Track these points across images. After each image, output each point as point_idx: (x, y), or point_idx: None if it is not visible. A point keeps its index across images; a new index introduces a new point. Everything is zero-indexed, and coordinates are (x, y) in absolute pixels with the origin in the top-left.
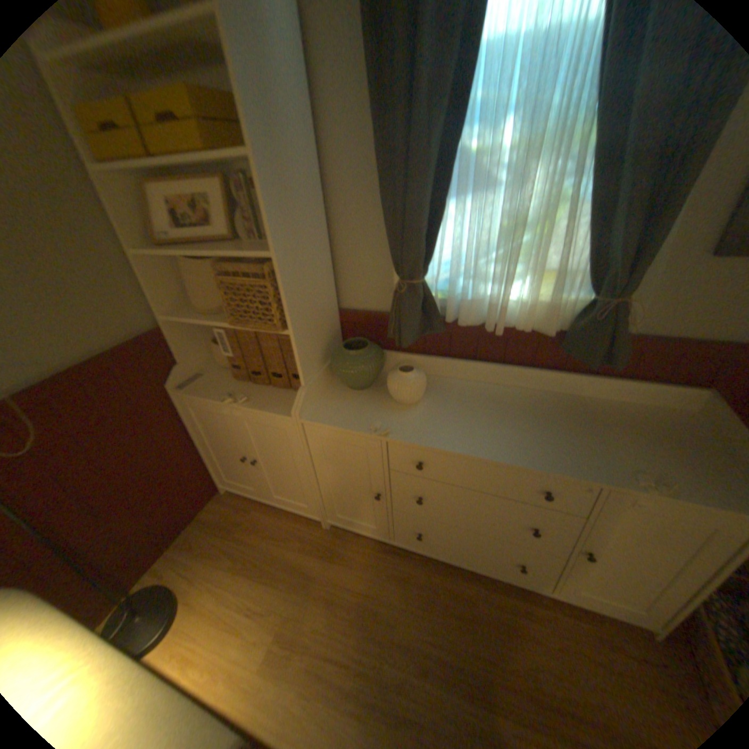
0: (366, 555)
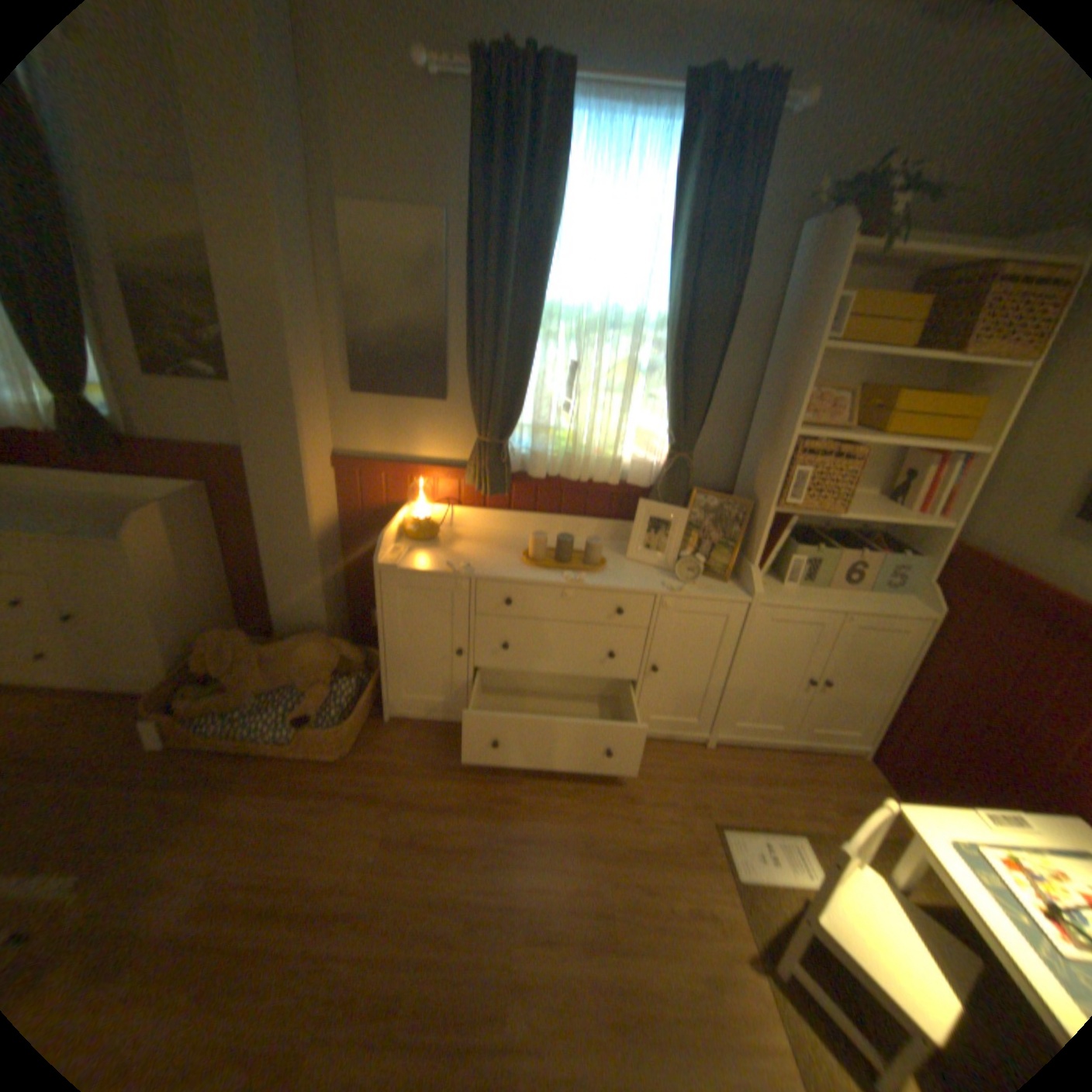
0: None
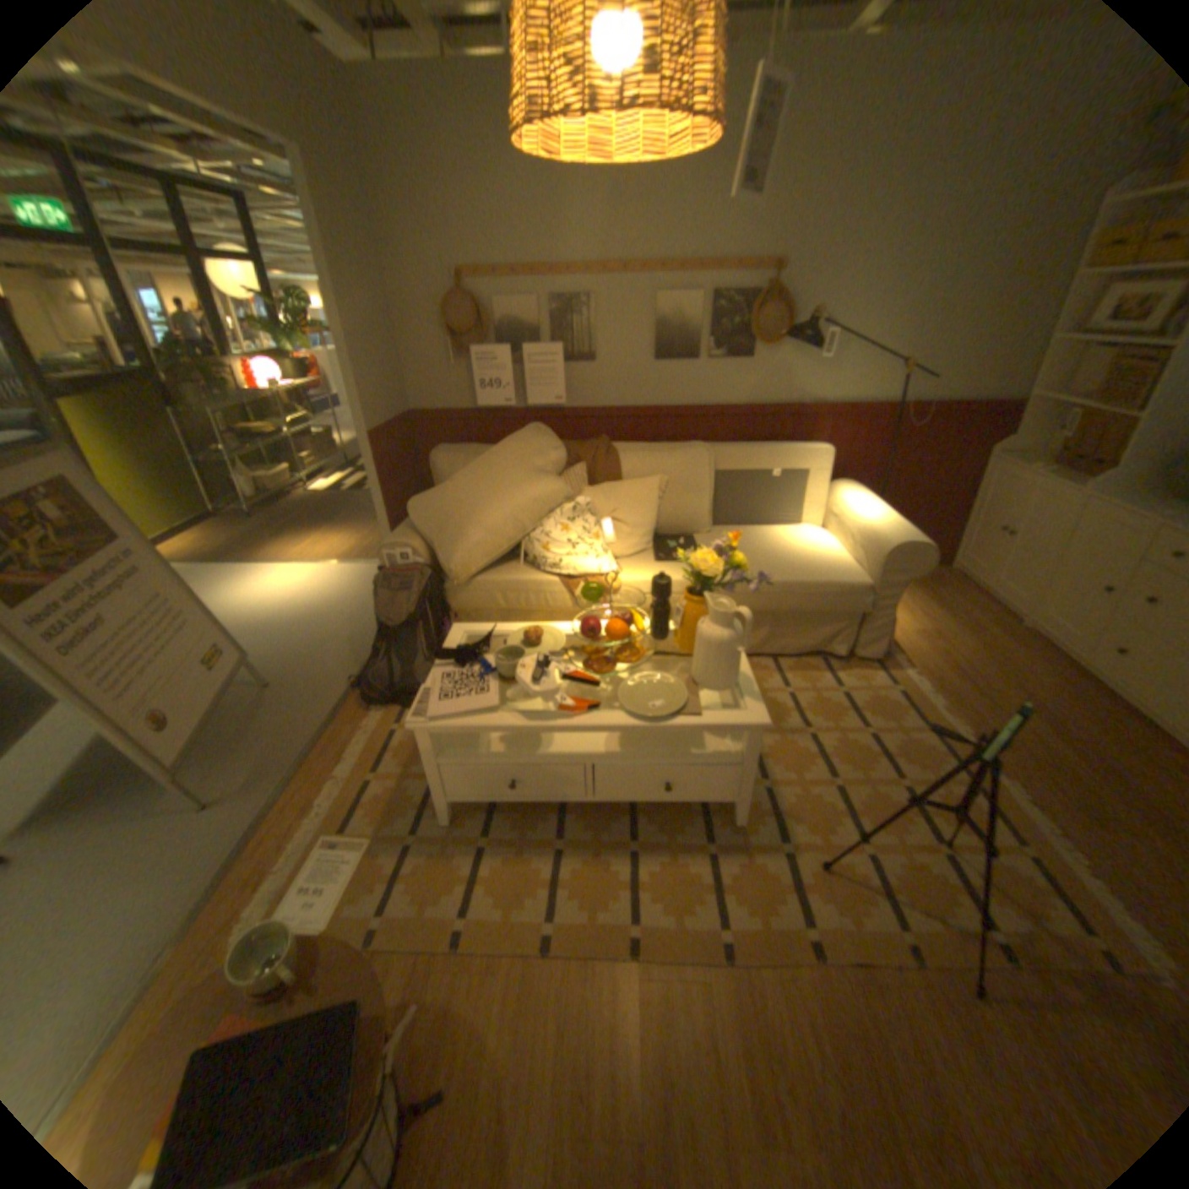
0: (1047, 657)
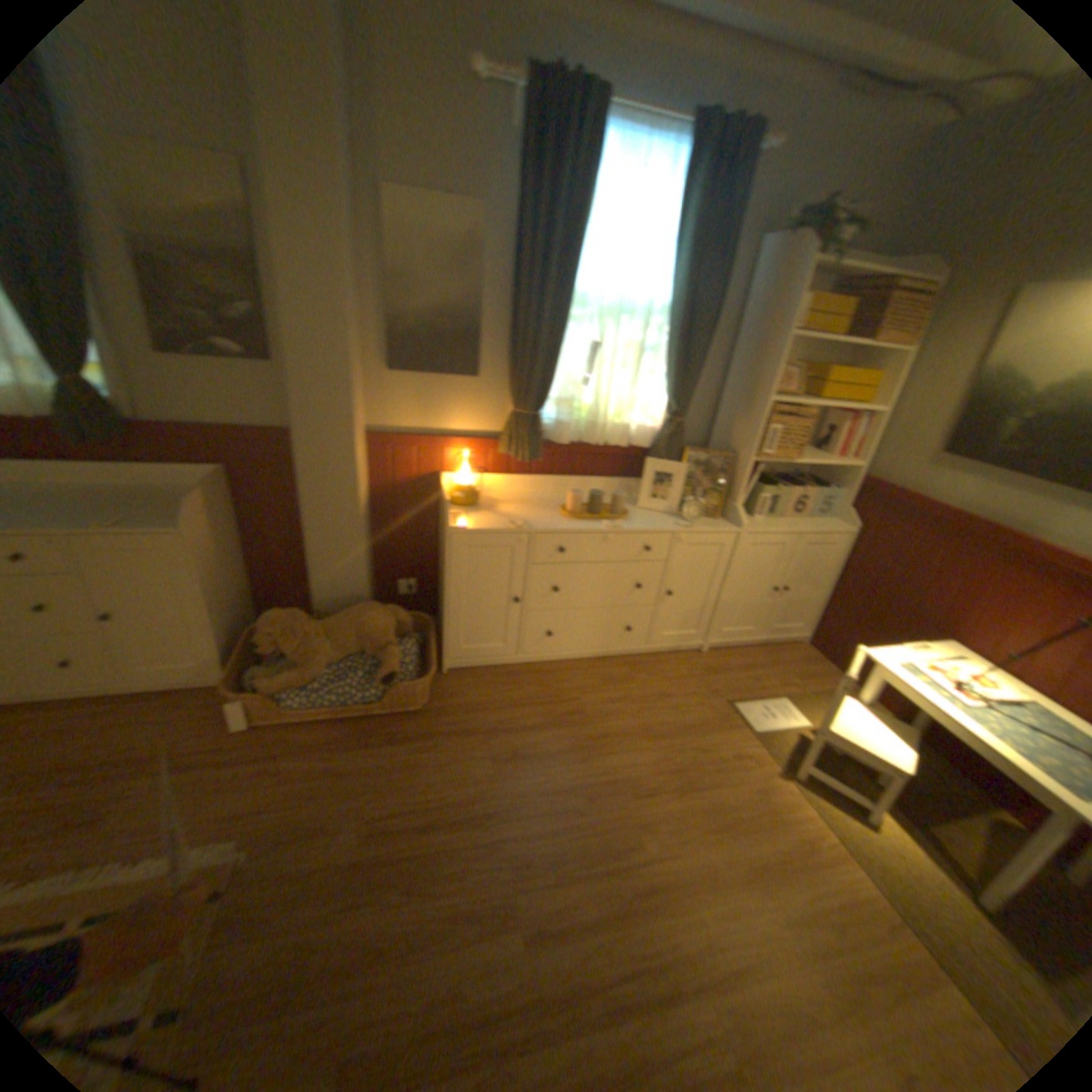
0: None
